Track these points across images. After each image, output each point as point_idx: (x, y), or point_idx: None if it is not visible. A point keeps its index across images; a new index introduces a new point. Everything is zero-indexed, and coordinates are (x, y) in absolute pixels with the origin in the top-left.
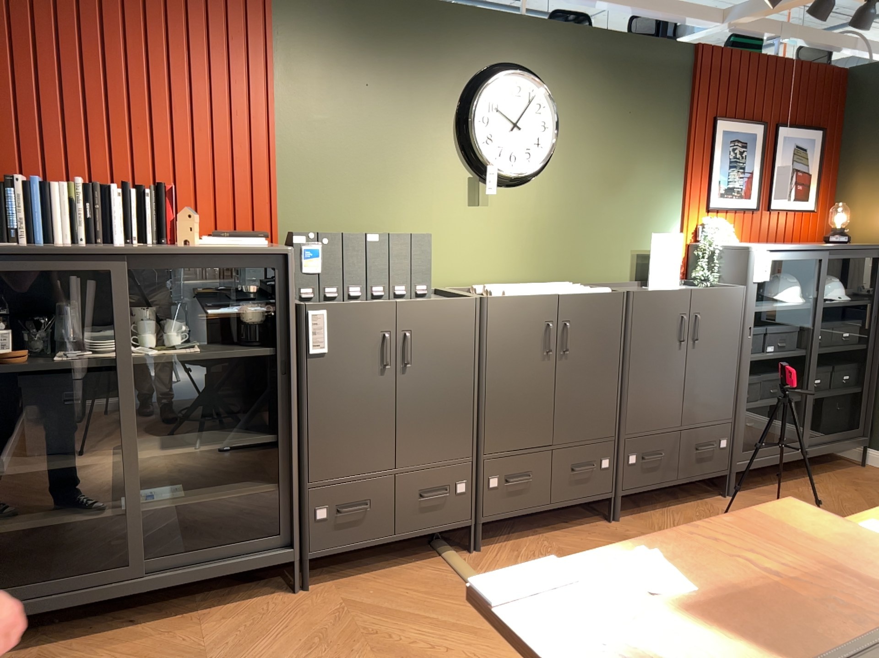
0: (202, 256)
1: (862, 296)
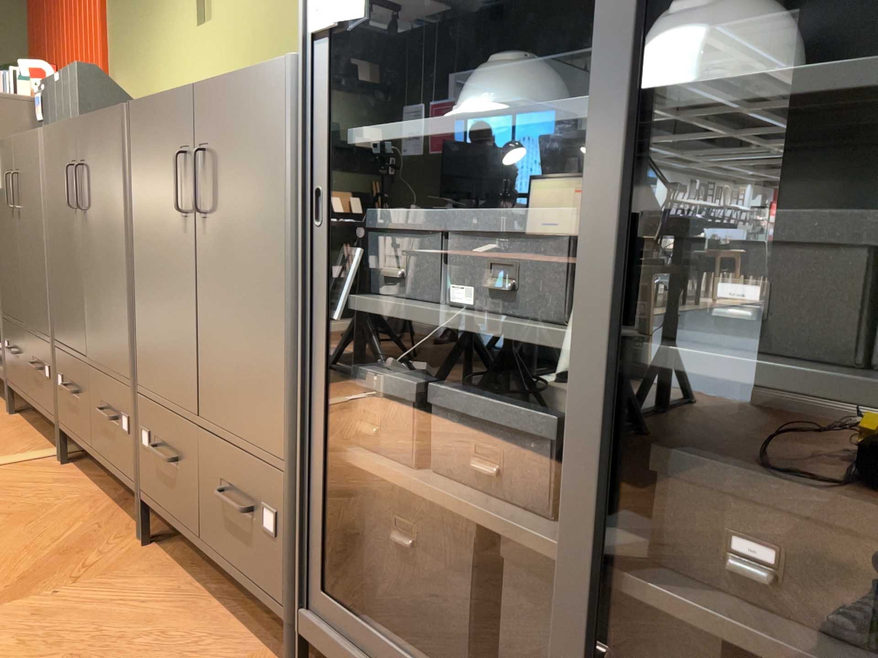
0: None
1: None
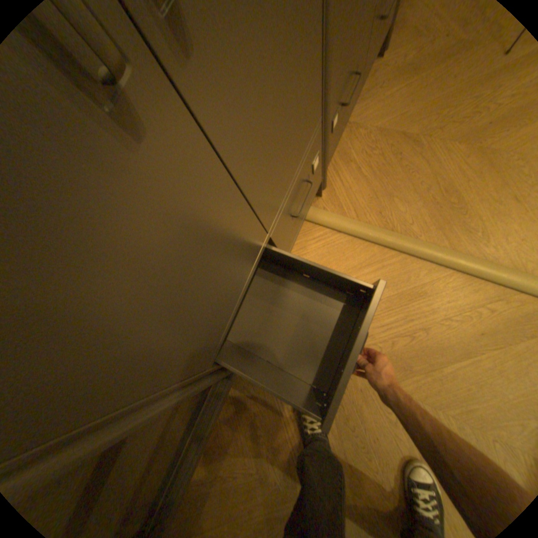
0: None
1: None
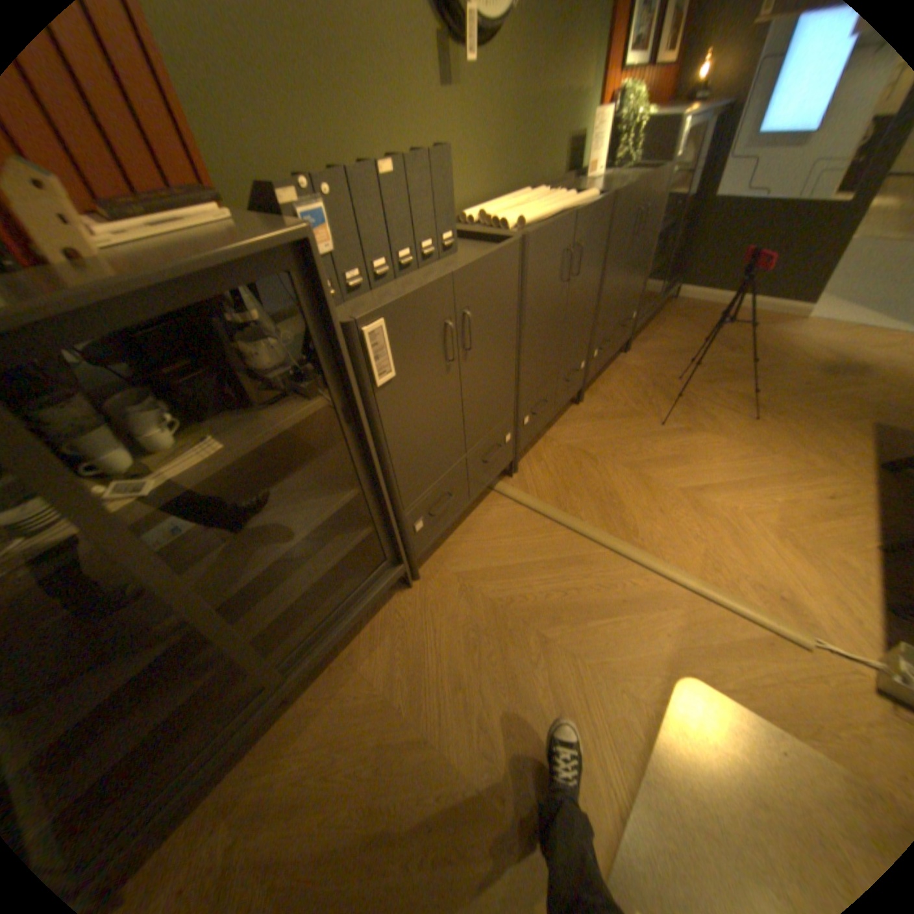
0: (152, 288)
1: (699, 156)
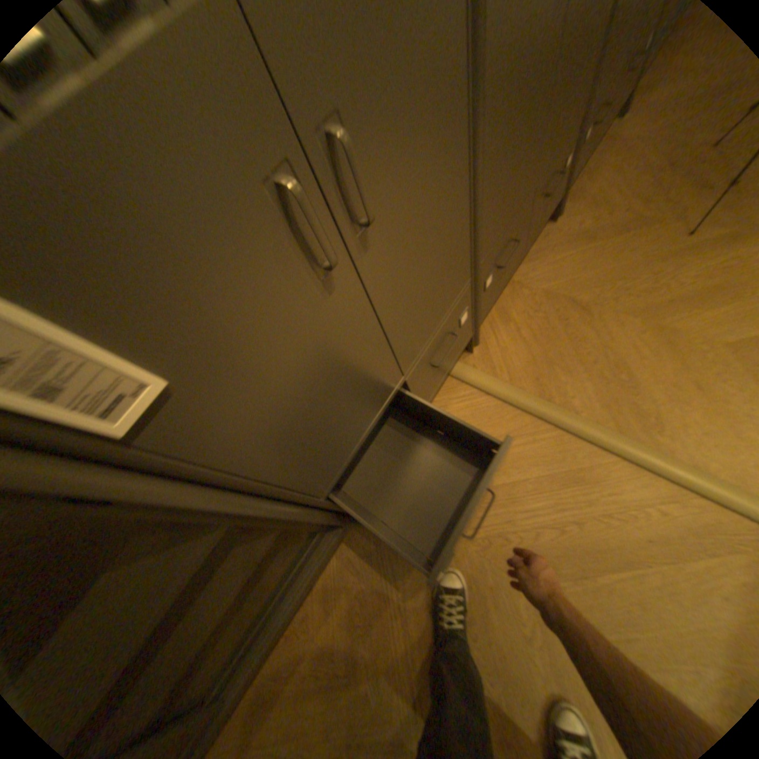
0: None
1: None
